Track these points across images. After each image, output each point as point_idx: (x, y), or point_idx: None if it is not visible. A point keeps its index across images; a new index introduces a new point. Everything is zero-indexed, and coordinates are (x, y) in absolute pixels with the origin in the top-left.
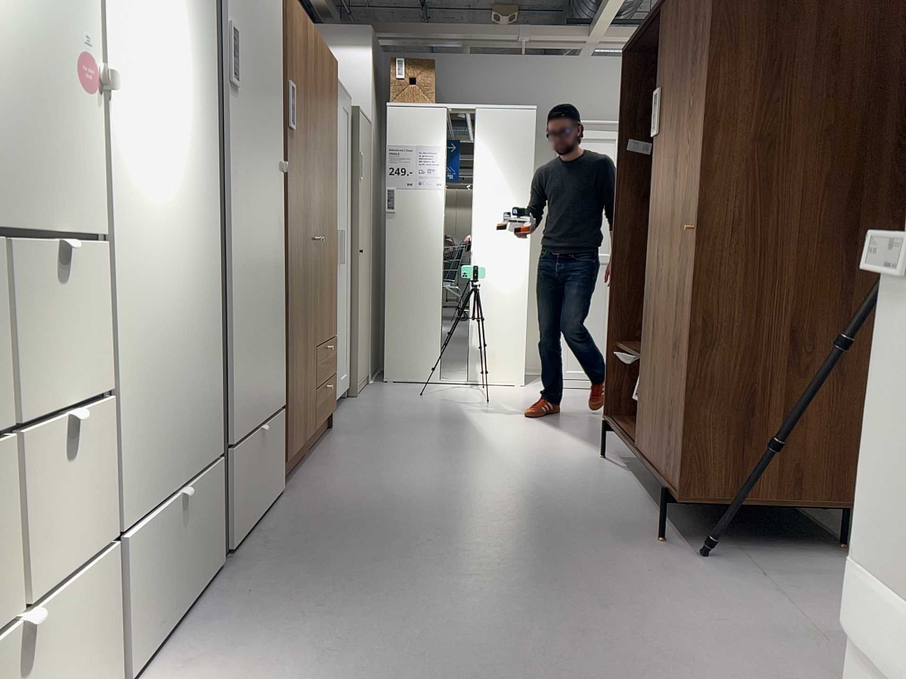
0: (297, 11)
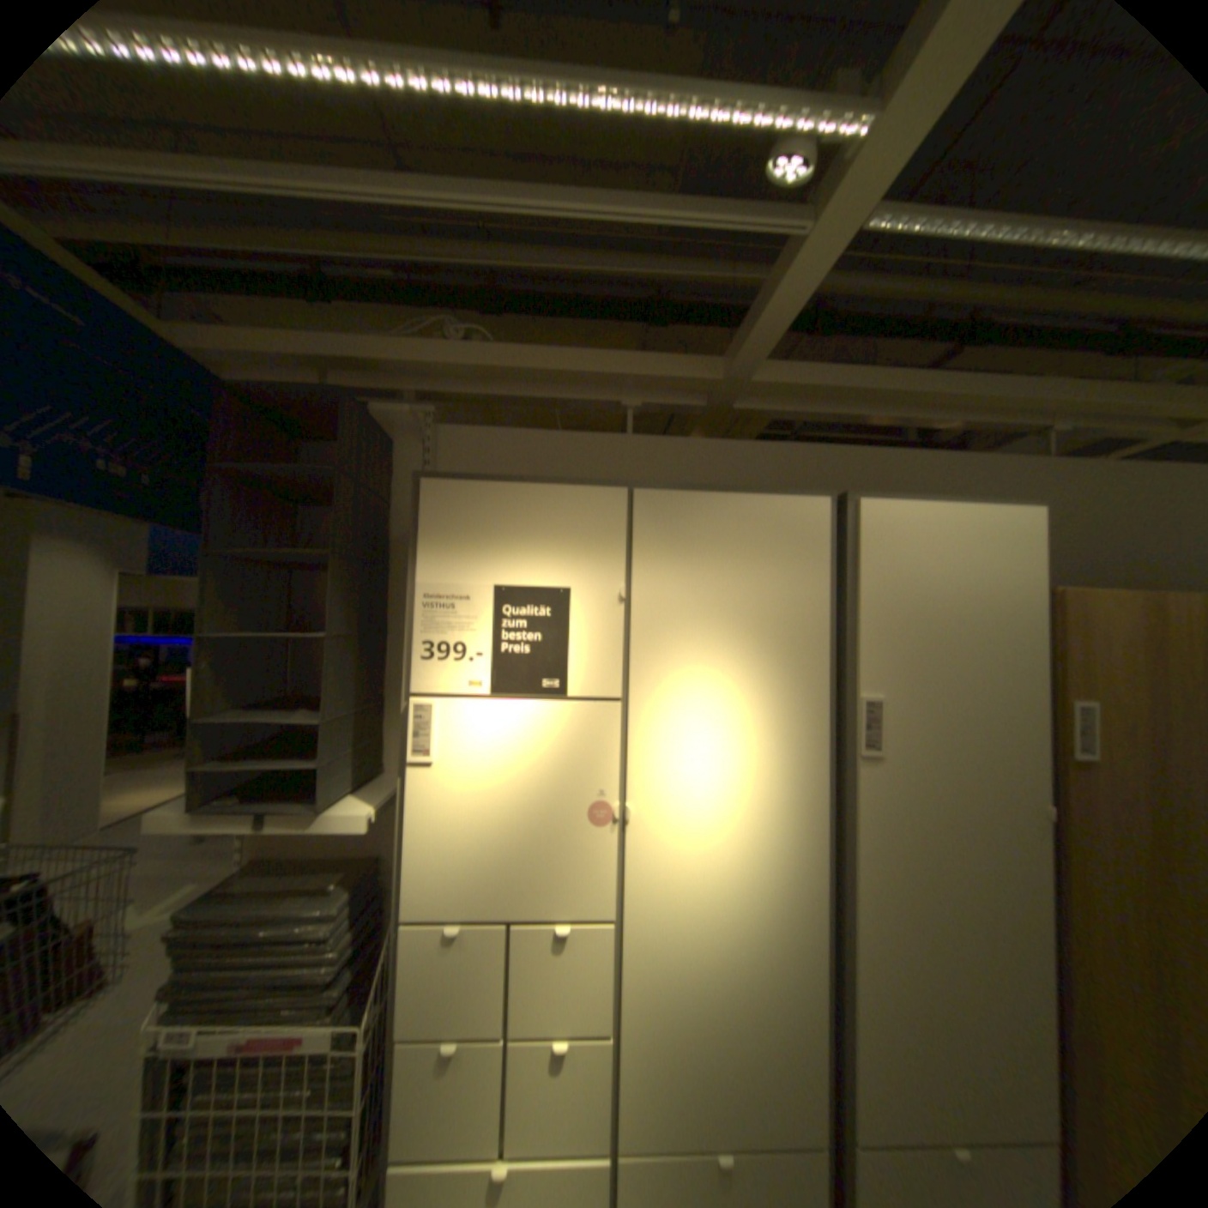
0: (1114, 603)
